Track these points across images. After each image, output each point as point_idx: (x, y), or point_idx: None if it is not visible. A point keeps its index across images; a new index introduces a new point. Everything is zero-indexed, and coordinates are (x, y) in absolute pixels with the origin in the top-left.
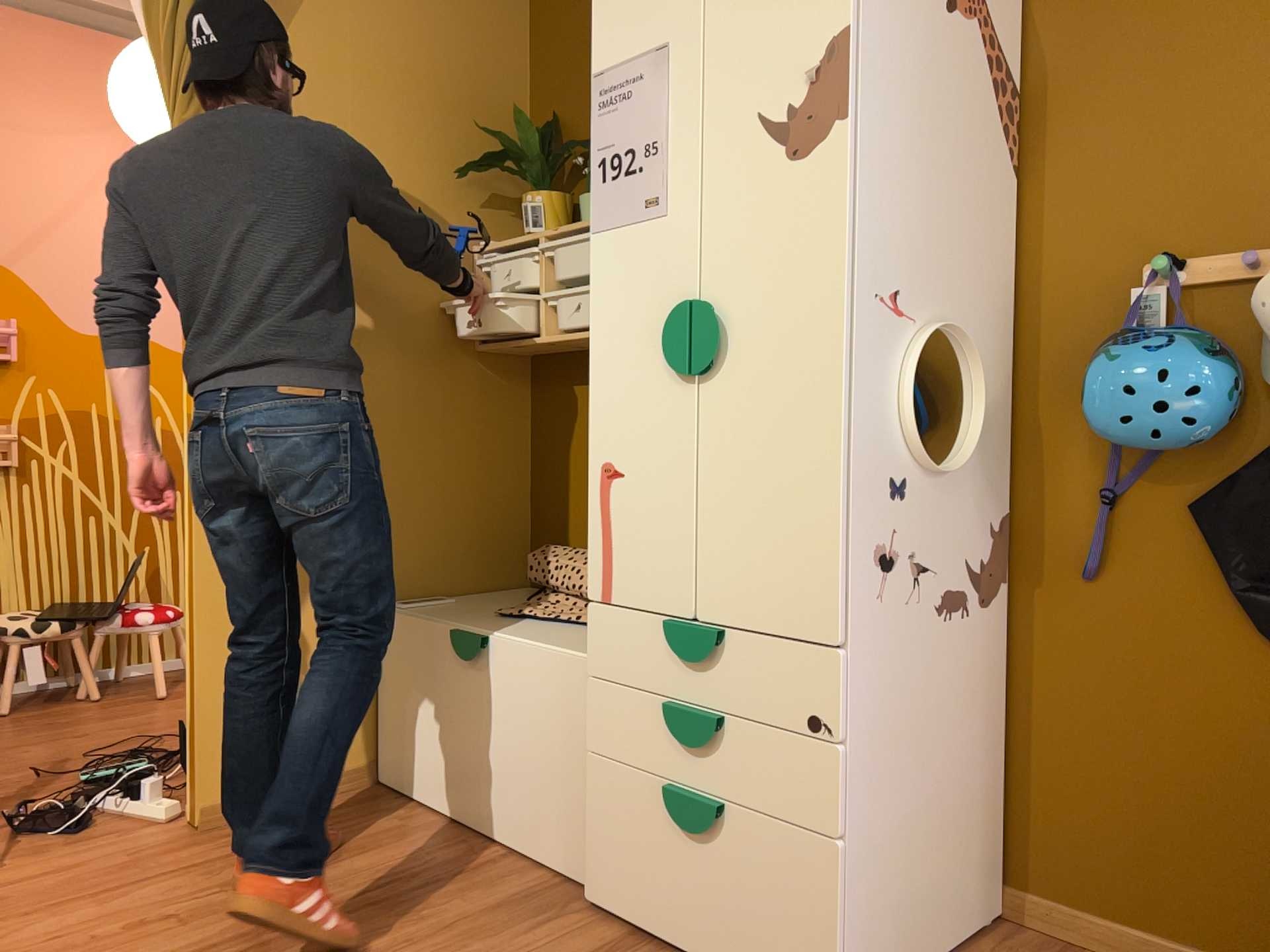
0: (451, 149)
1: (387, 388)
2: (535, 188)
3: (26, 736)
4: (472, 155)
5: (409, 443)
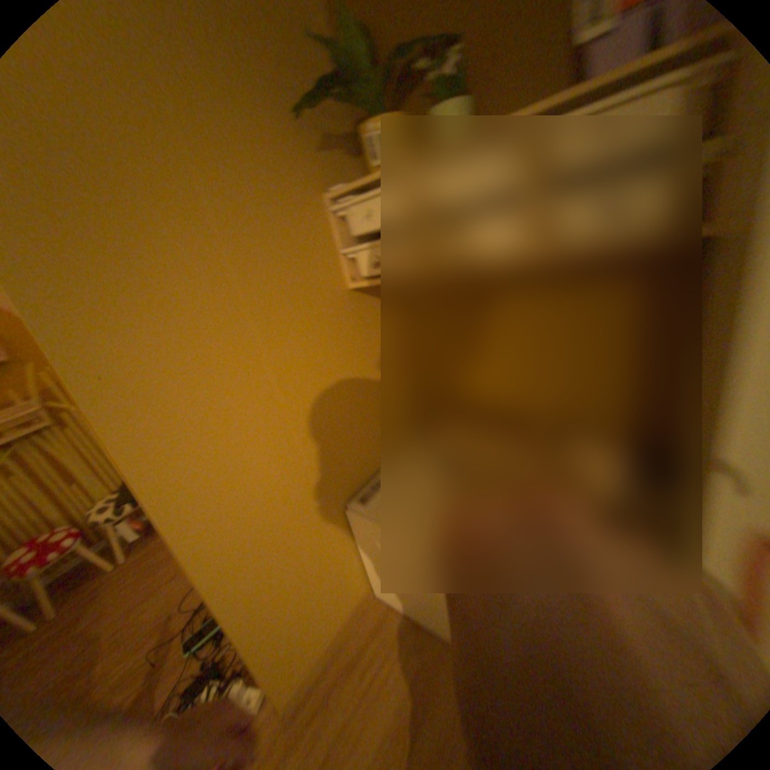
0: (274, 83)
1: (297, 352)
2: (369, 113)
3: (139, 590)
4: (294, 88)
5: (328, 386)
